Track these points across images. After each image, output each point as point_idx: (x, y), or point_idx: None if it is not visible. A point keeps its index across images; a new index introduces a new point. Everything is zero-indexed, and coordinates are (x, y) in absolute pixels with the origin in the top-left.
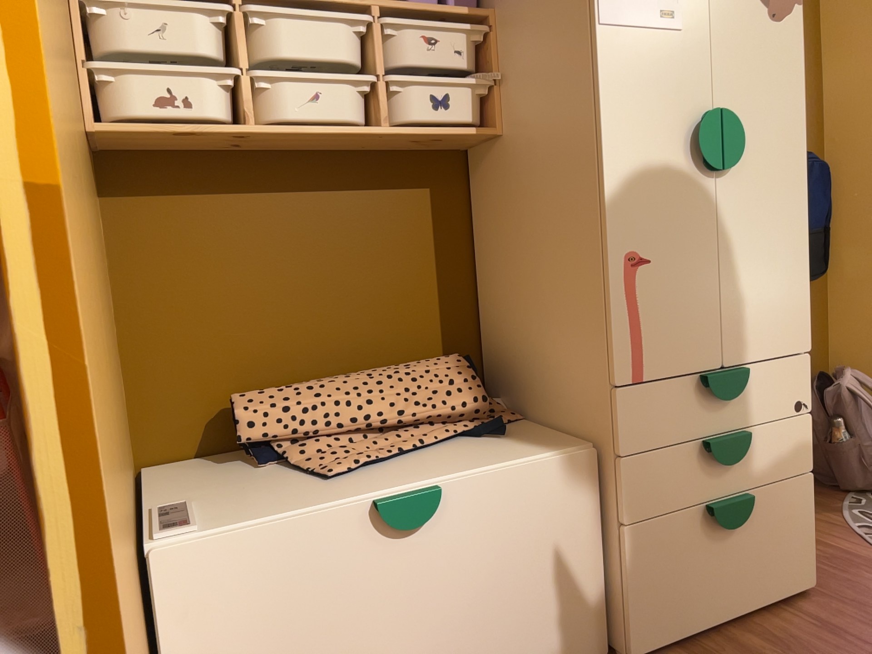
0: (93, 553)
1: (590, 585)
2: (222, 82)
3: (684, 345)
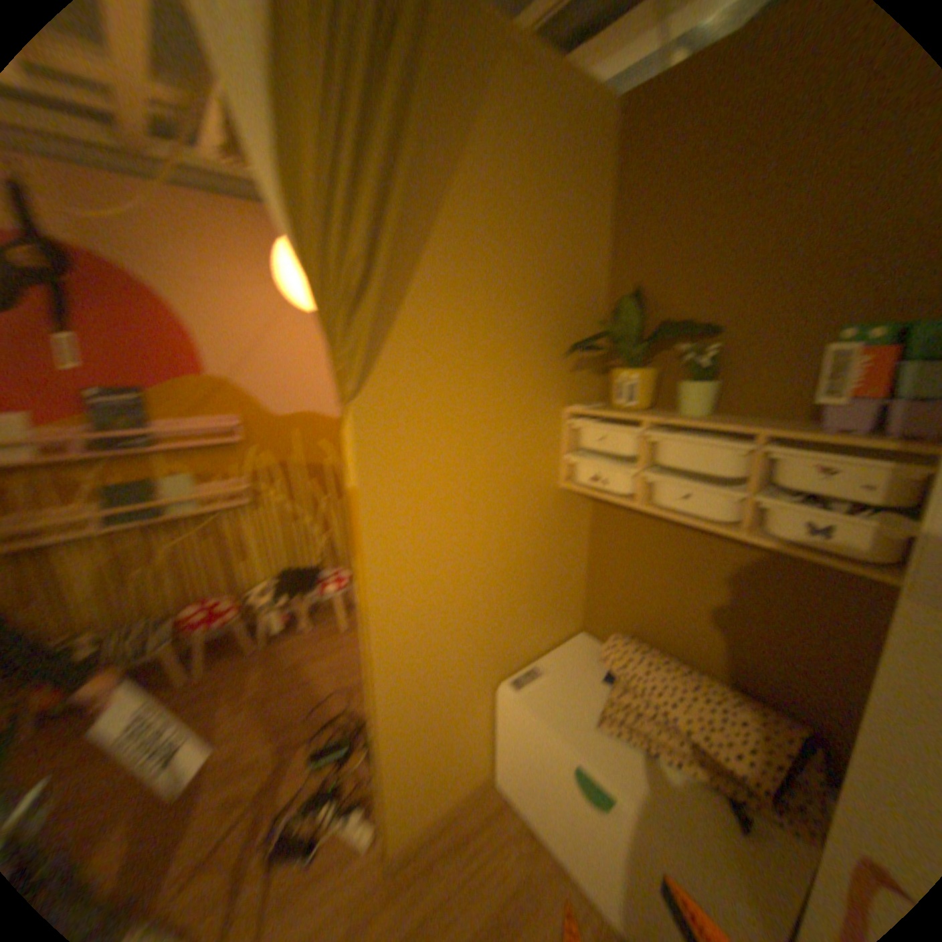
0: (375, 705)
1: None
2: (627, 472)
3: None
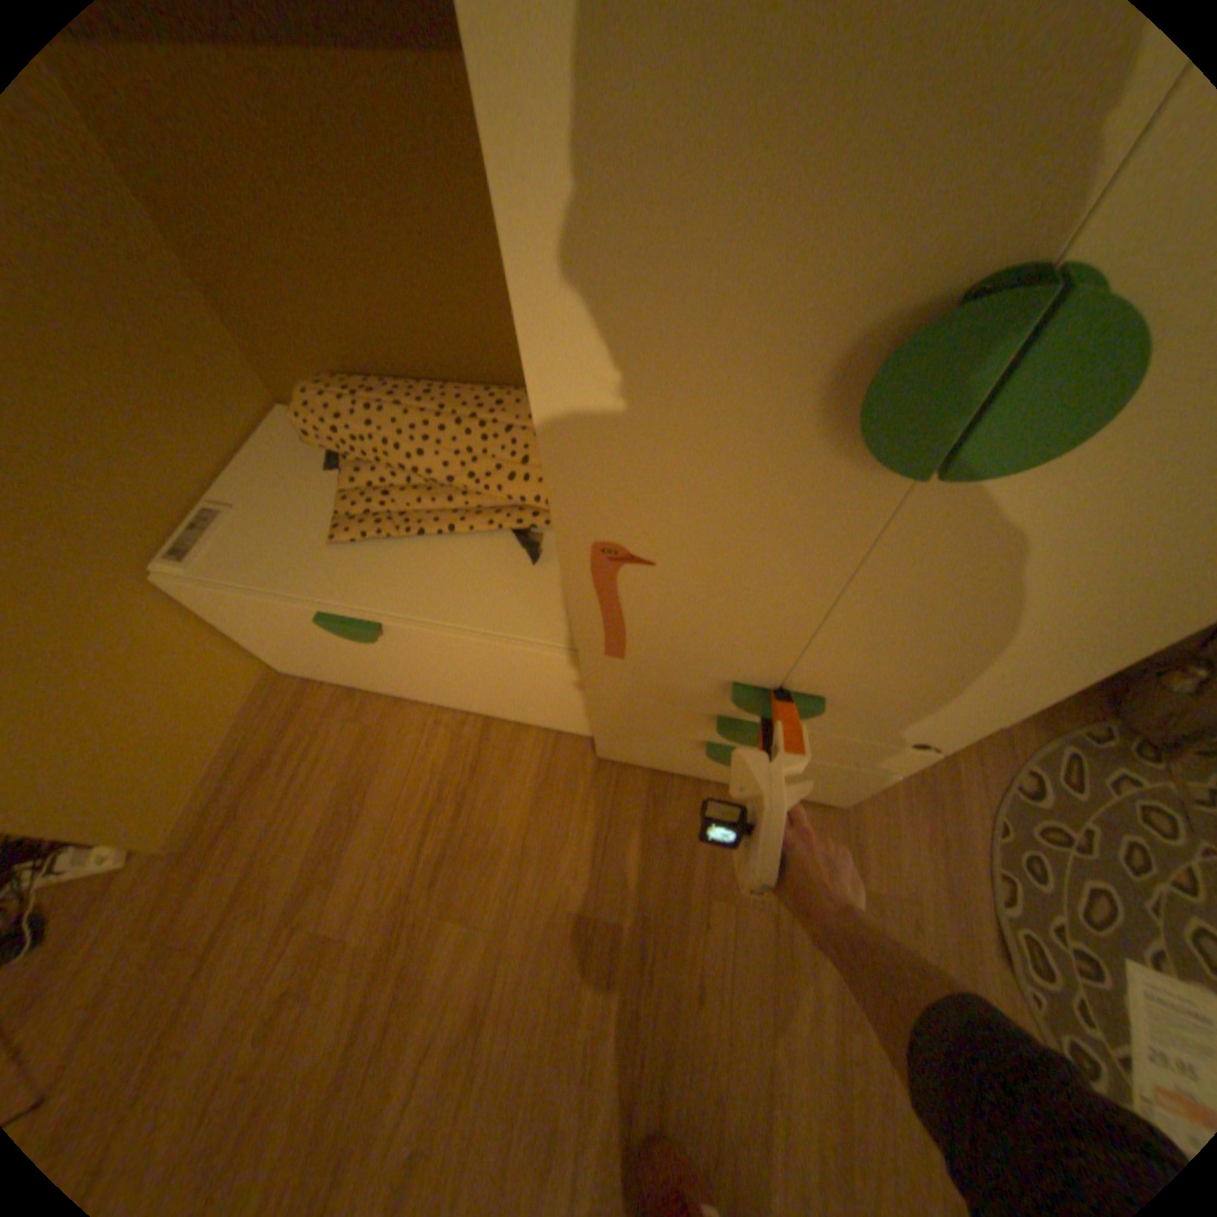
0: None
1: (571, 711)
2: None
3: (707, 656)
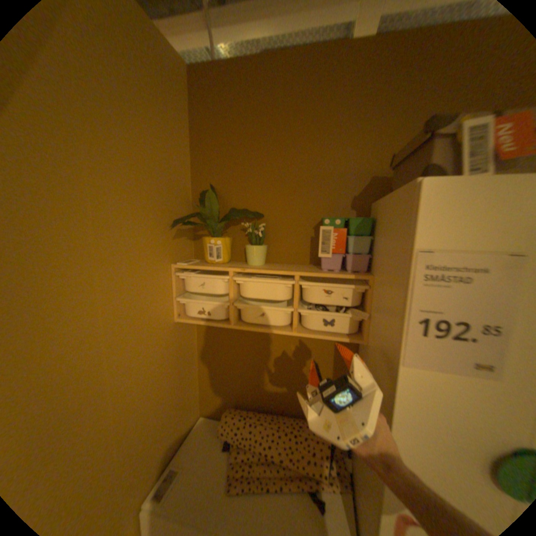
0: None
1: None
2: (223, 305)
3: None
